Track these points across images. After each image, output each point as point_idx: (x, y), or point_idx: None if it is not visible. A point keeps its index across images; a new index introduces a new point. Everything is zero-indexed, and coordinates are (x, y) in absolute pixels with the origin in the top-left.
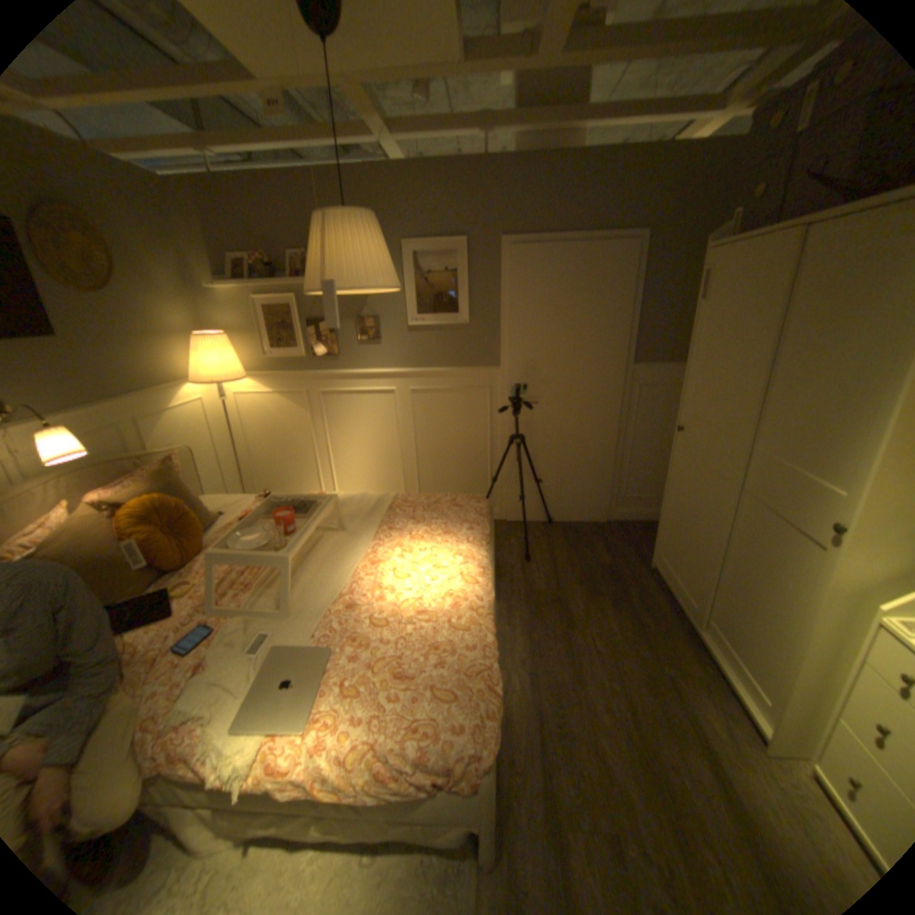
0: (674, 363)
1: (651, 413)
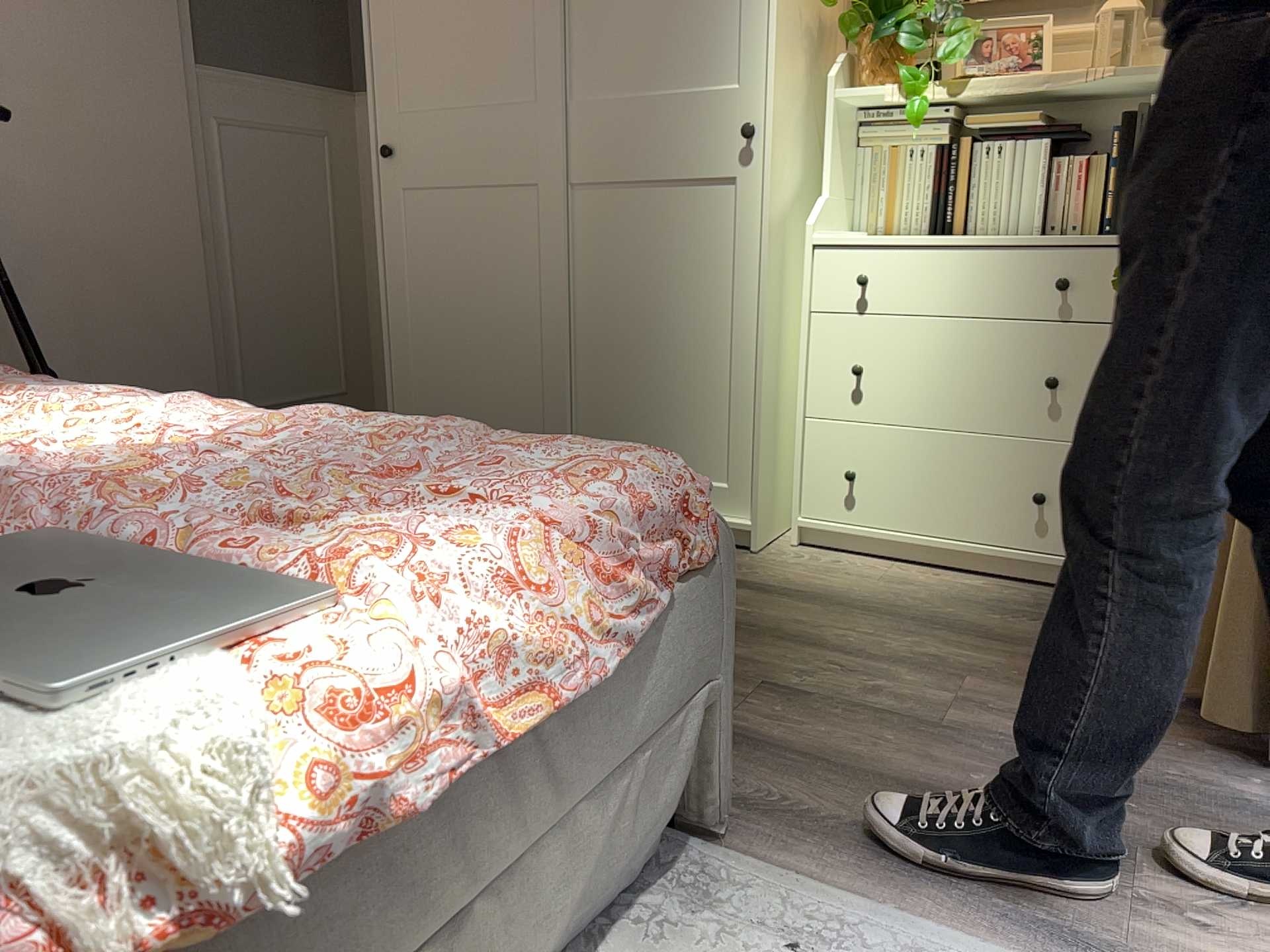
0: (273, 78)
1: (255, 191)
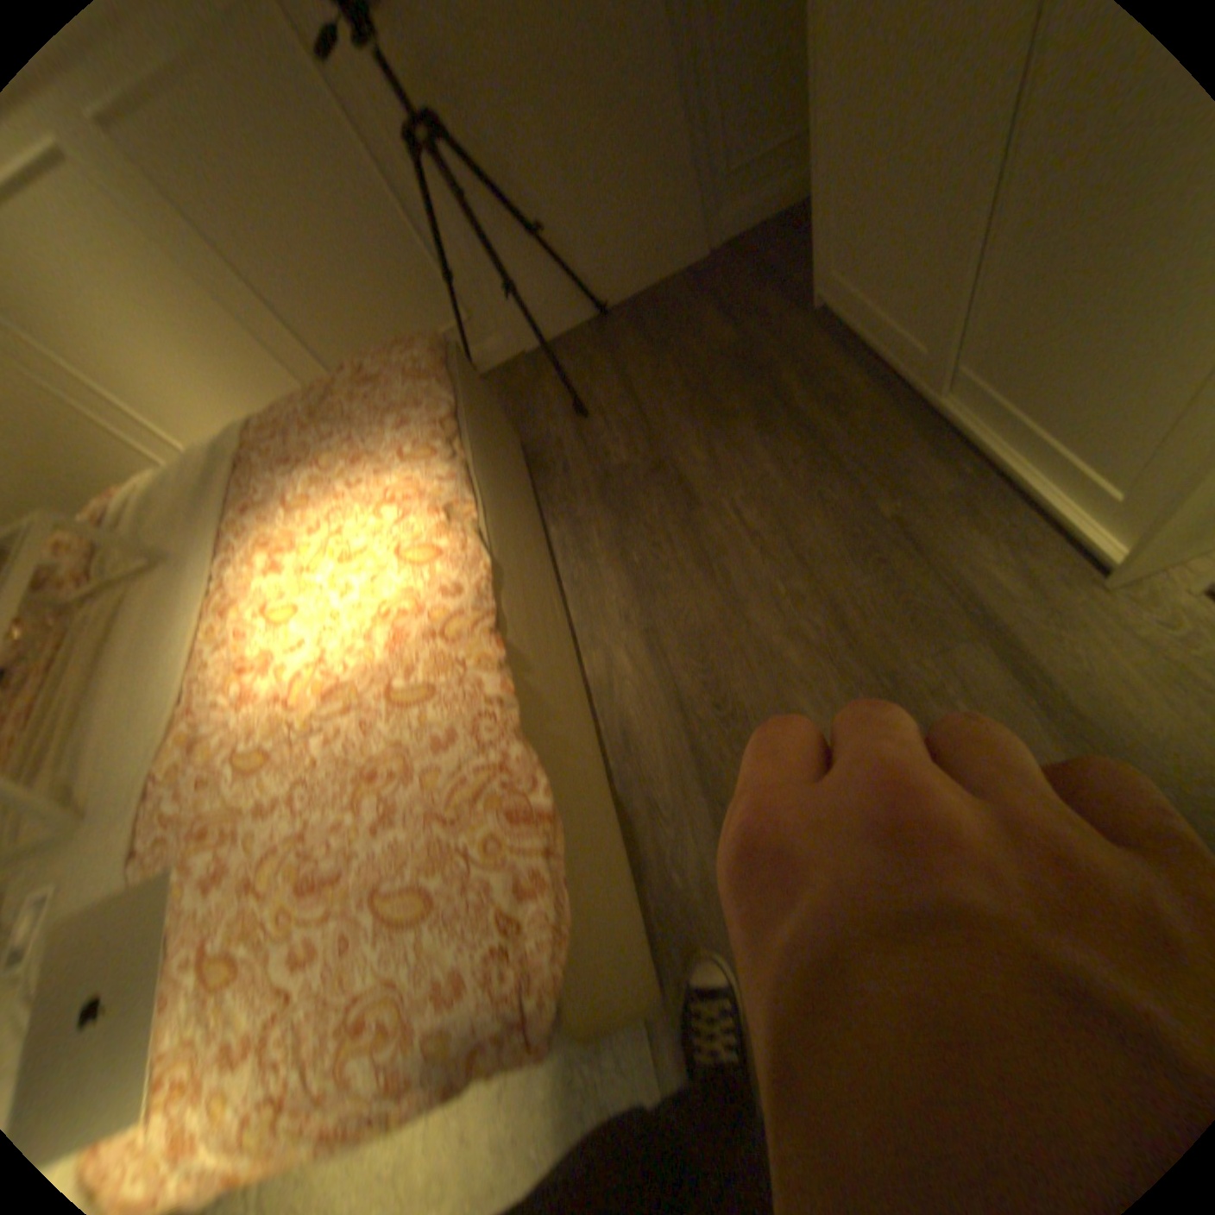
0: None
1: None
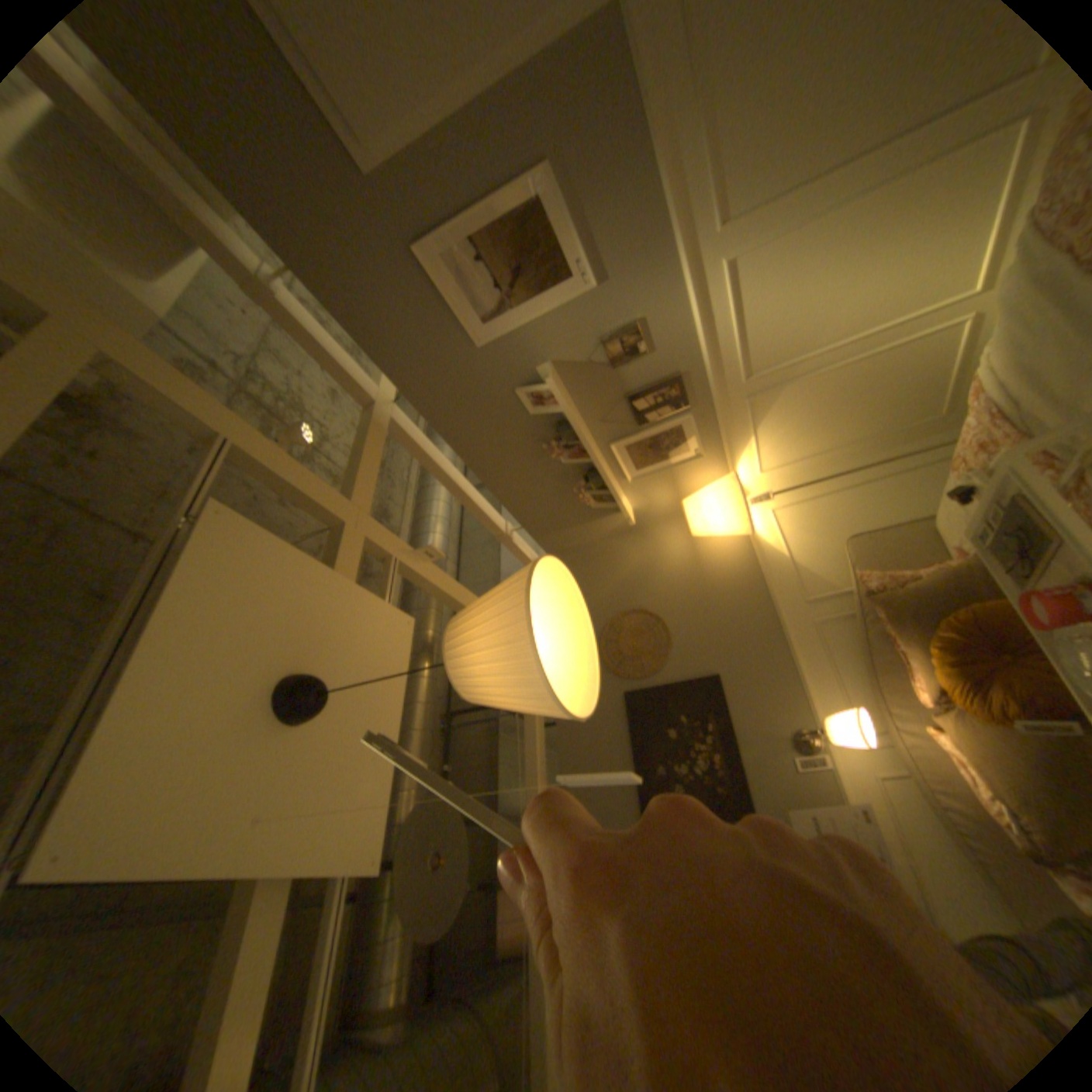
0: None
1: None
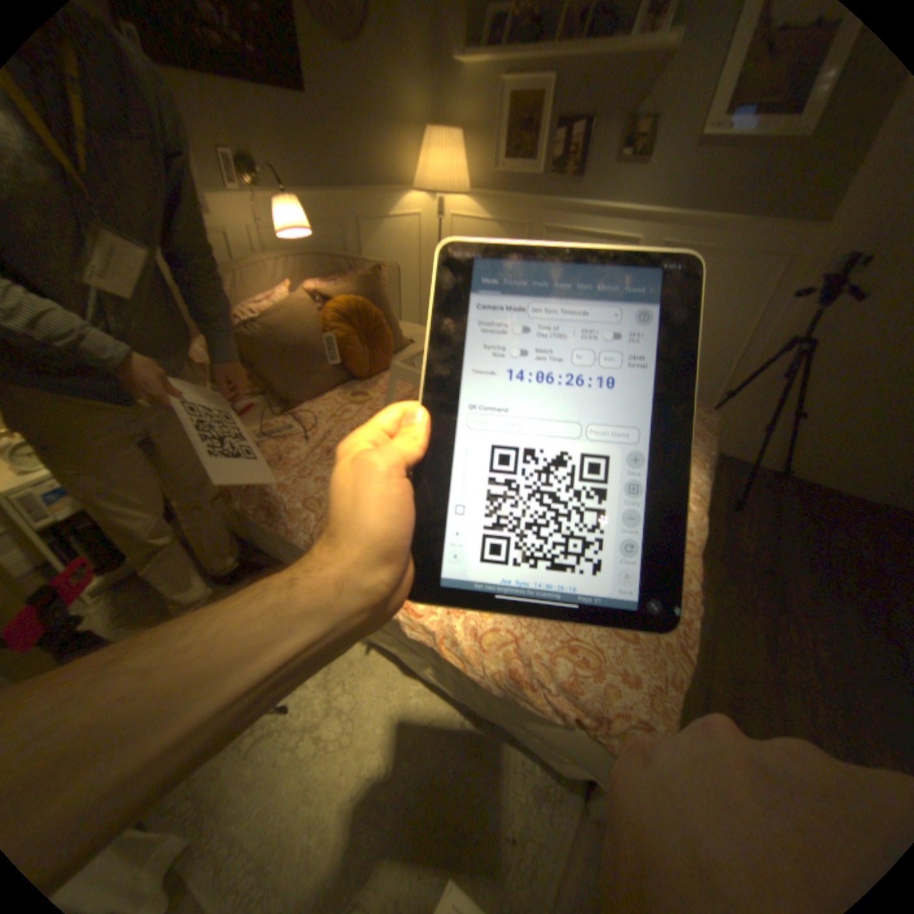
0: None
1: None
